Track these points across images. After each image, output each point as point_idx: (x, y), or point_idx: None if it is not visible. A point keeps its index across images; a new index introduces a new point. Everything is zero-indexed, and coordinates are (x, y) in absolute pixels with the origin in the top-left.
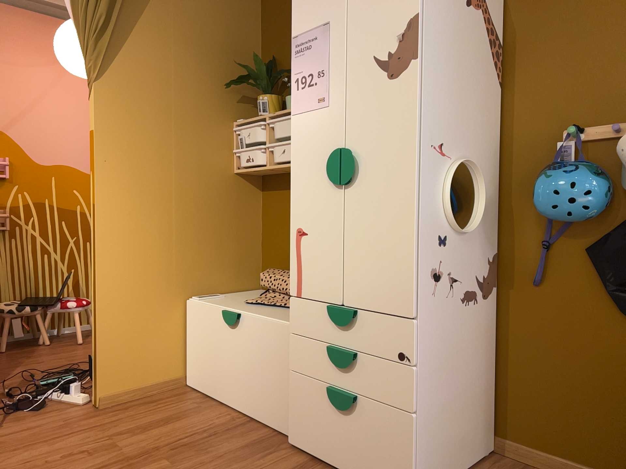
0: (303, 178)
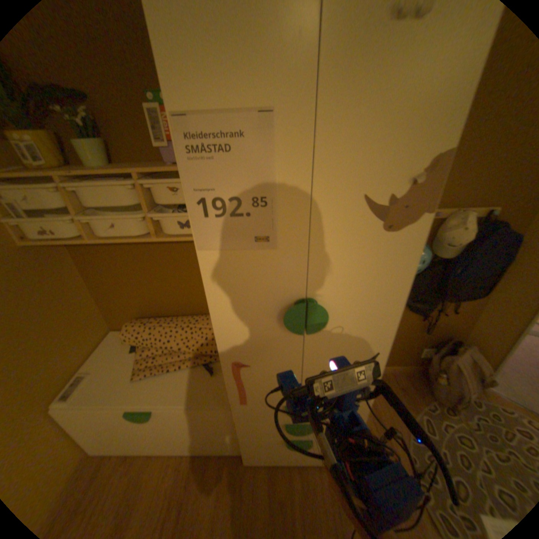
0: (237, 321)
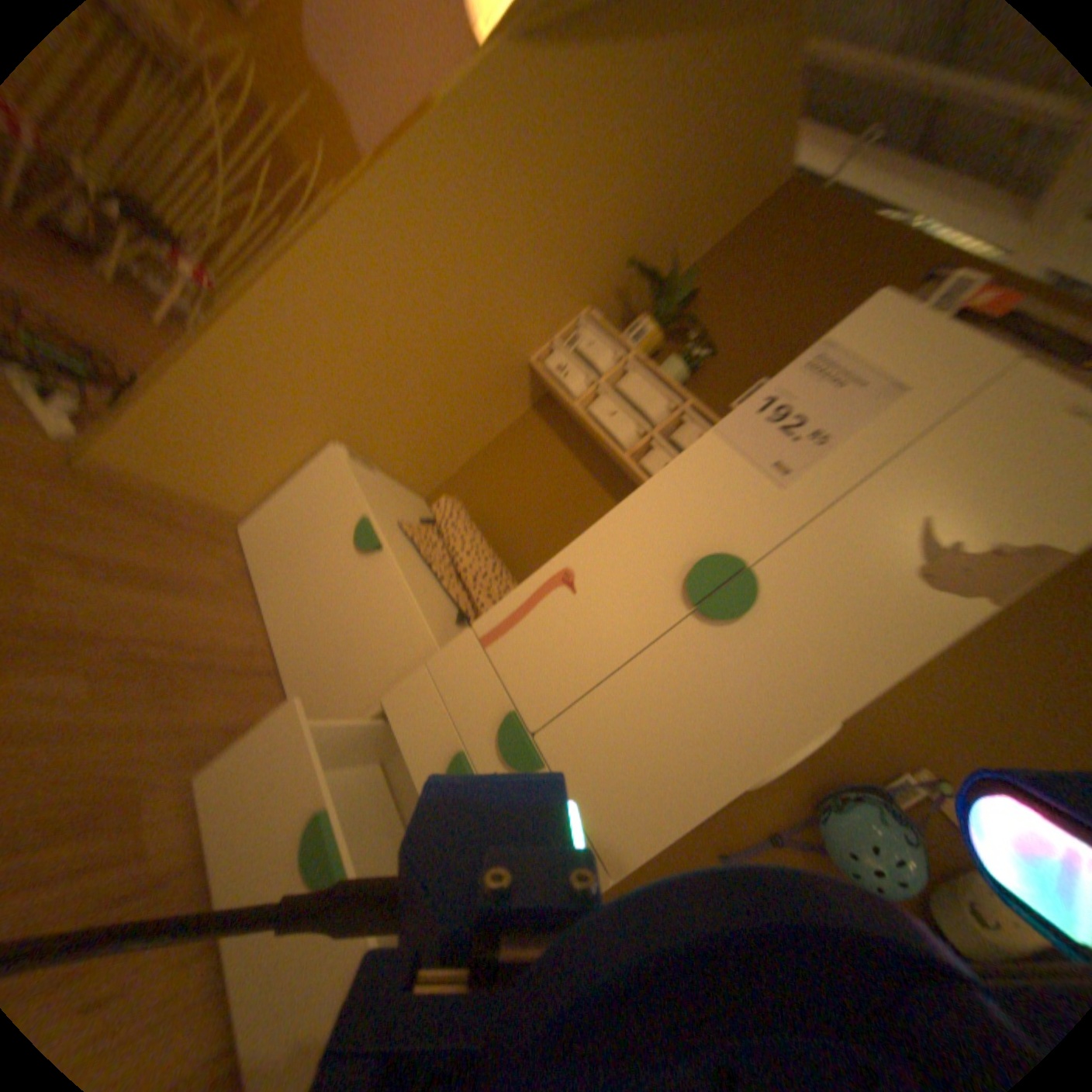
0: (642, 527)
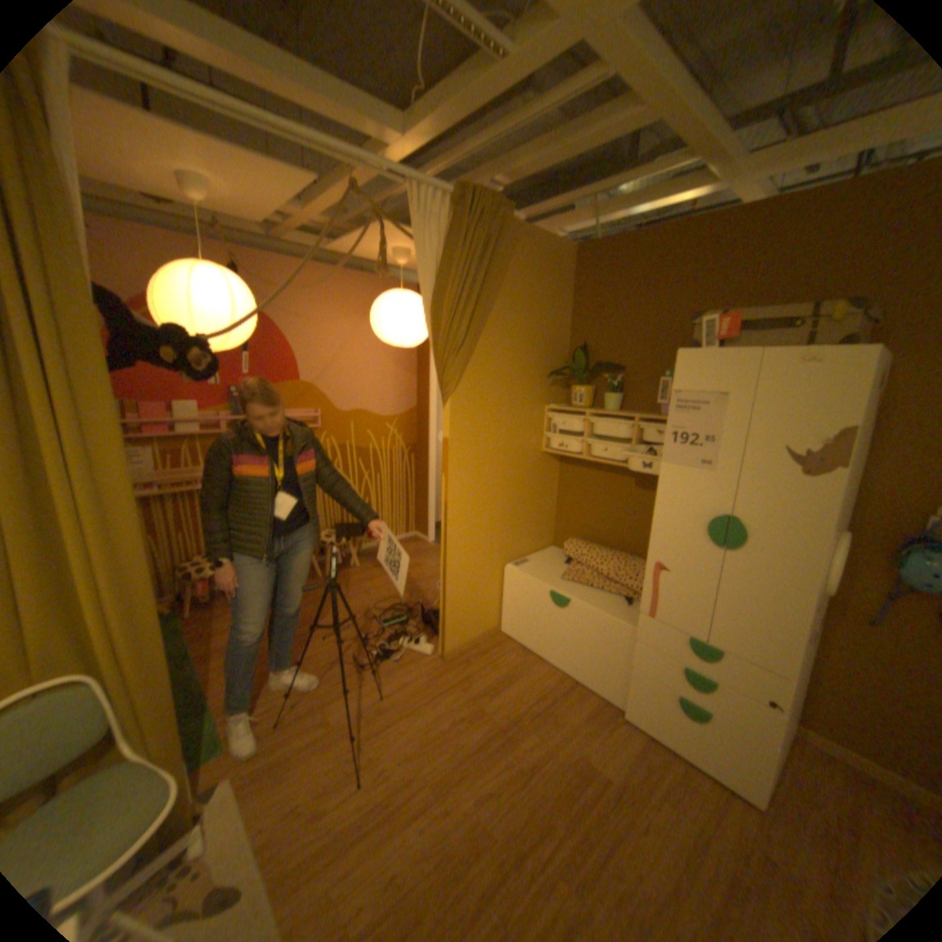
0: (672, 522)
